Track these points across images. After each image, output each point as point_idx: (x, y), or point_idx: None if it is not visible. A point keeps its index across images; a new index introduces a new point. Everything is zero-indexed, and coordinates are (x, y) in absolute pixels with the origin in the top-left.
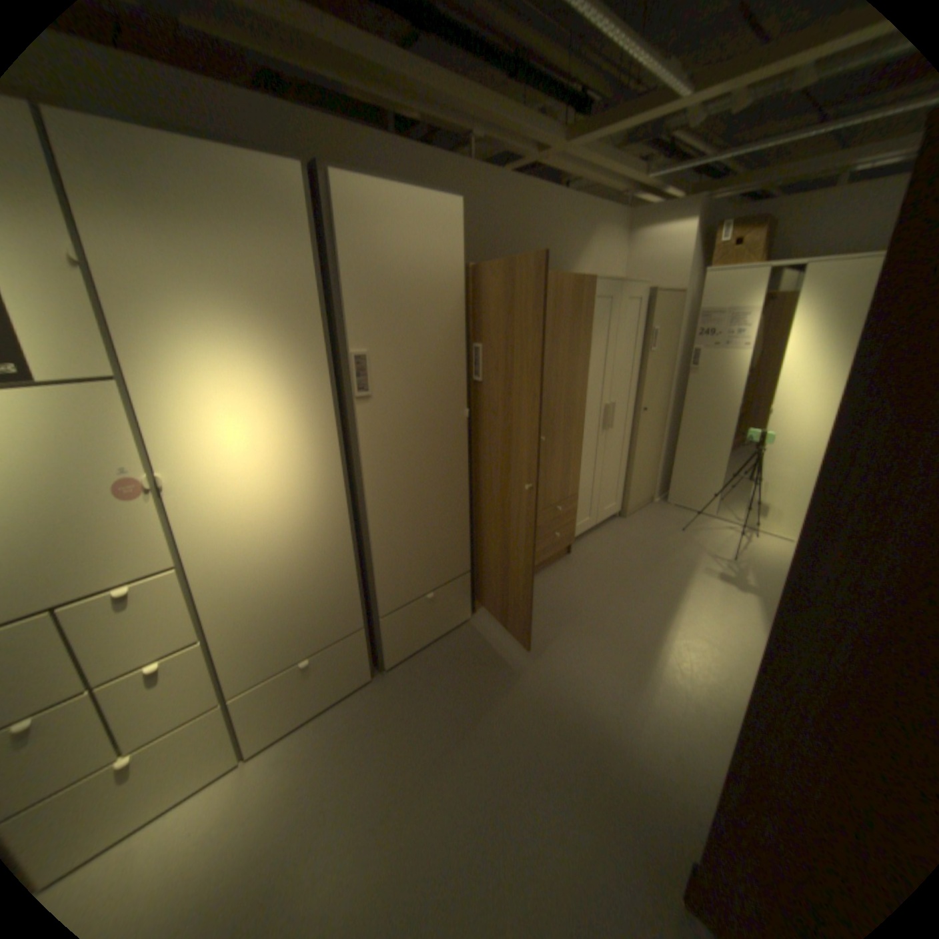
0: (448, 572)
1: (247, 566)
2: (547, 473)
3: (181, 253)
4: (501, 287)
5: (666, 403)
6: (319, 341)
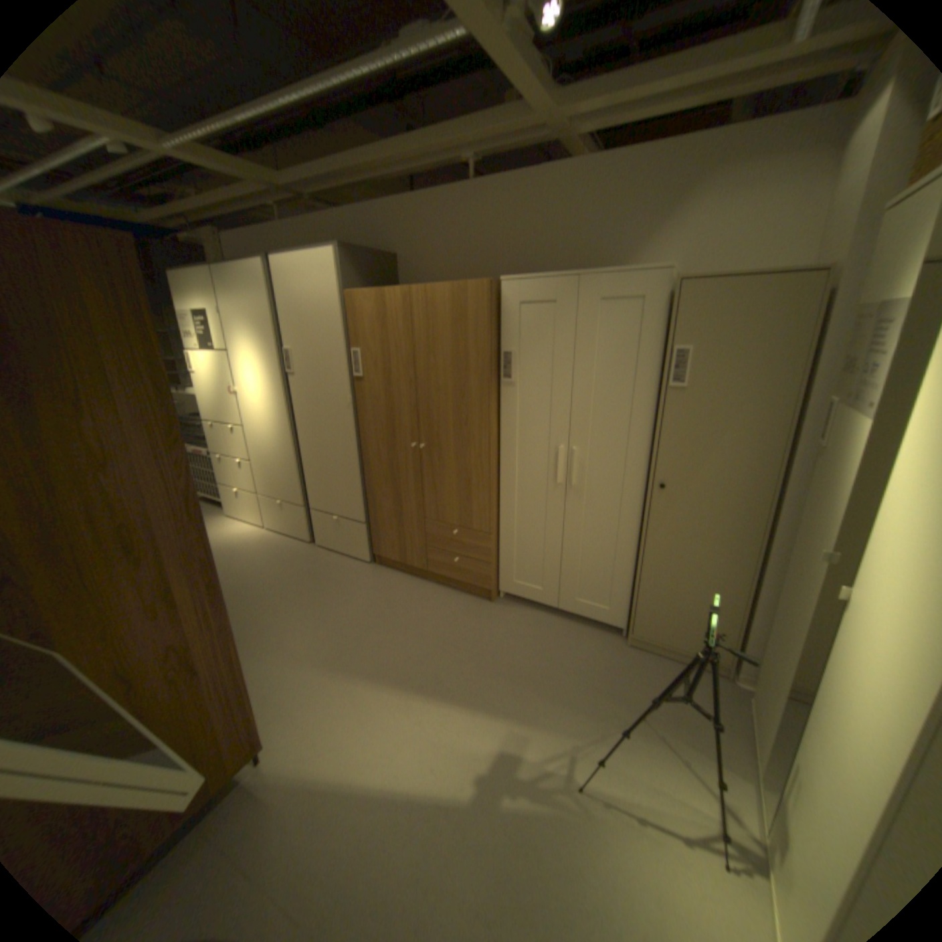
0: (348, 512)
1: (260, 440)
2: (438, 485)
3: (236, 307)
4: (366, 306)
5: (758, 500)
6: (273, 343)
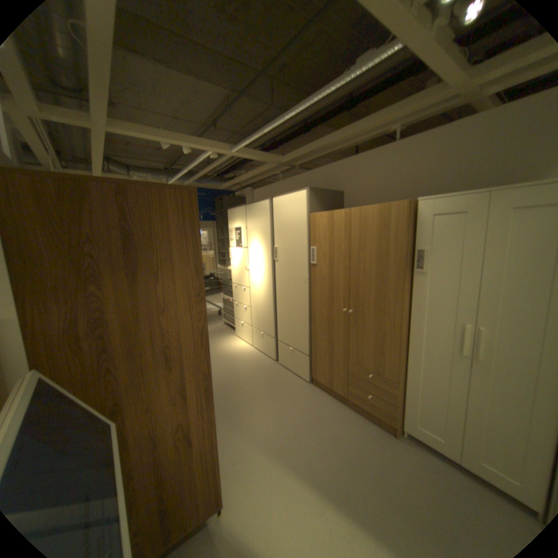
0: (299, 346)
1: (257, 296)
2: (360, 340)
3: (254, 225)
4: (322, 222)
5: None
6: (269, 243)
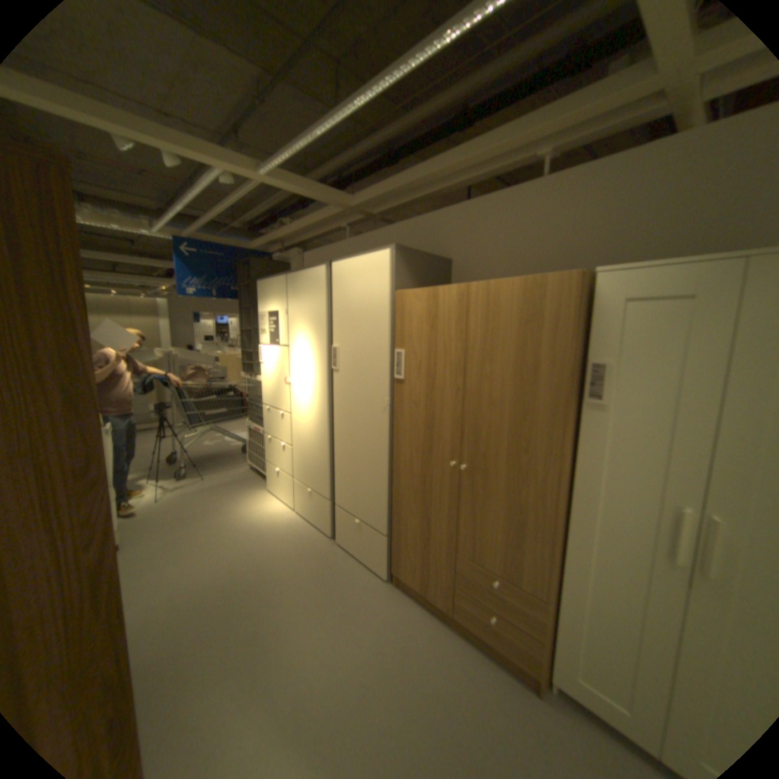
0: (371, 519)
1: (303, 429)
2: (479, 518)
3: (301, 308)
4: (418, 306)
5: None
6: (326, 341)
